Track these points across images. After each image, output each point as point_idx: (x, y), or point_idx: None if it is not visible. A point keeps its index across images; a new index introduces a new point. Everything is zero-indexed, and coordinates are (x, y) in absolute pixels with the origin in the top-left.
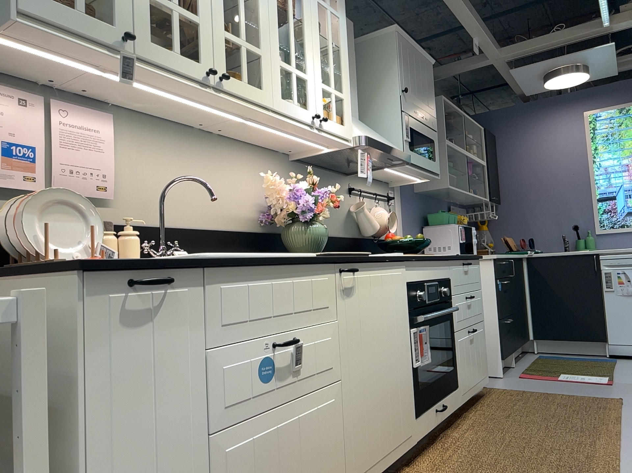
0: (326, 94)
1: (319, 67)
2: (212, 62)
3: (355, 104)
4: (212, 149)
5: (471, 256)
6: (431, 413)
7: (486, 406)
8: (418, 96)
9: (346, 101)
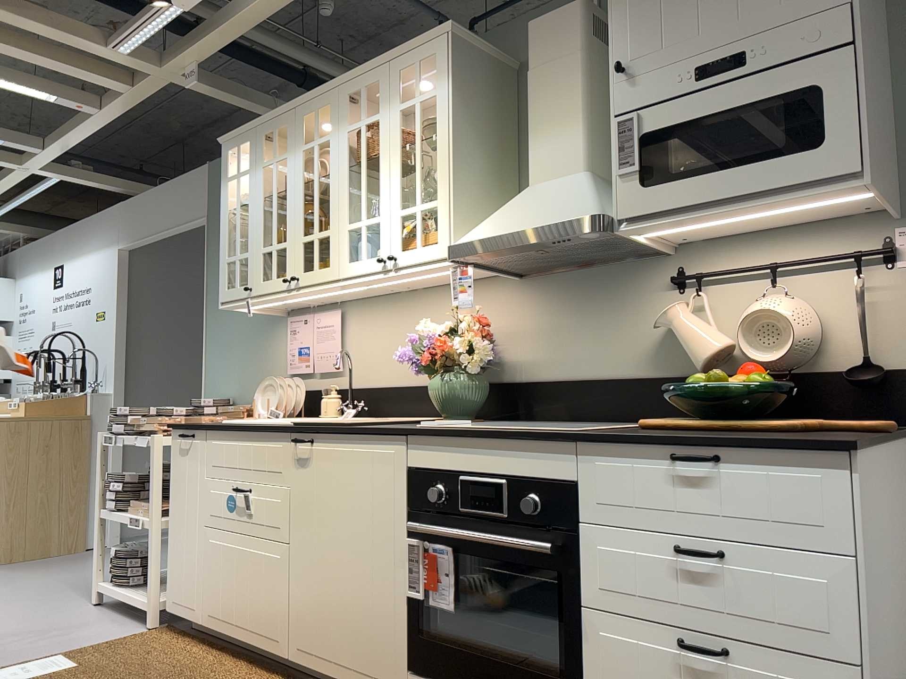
0: (411, 216)
1: (395, 193)
2: (292, 270)
3: (567, 150)
4: (415, 305)
5: (718, 438)
6: None
7: None
8: (703, 25)
9: (437, 206)
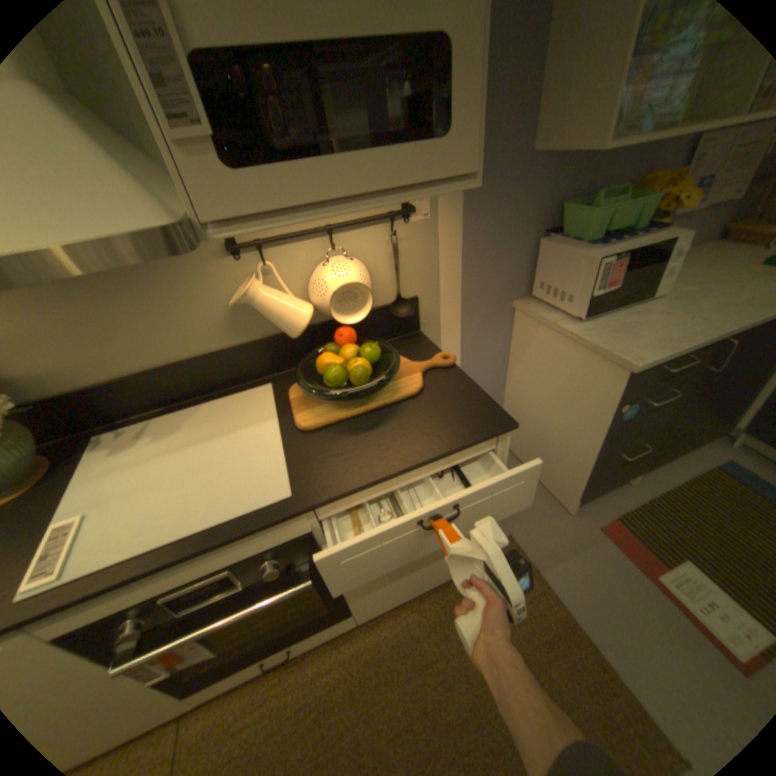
0: None
1: None
2: None
3: None
4: None
5: (434, 457)
6: (238, 674)
7: (437, 609)
8: None
9: None
